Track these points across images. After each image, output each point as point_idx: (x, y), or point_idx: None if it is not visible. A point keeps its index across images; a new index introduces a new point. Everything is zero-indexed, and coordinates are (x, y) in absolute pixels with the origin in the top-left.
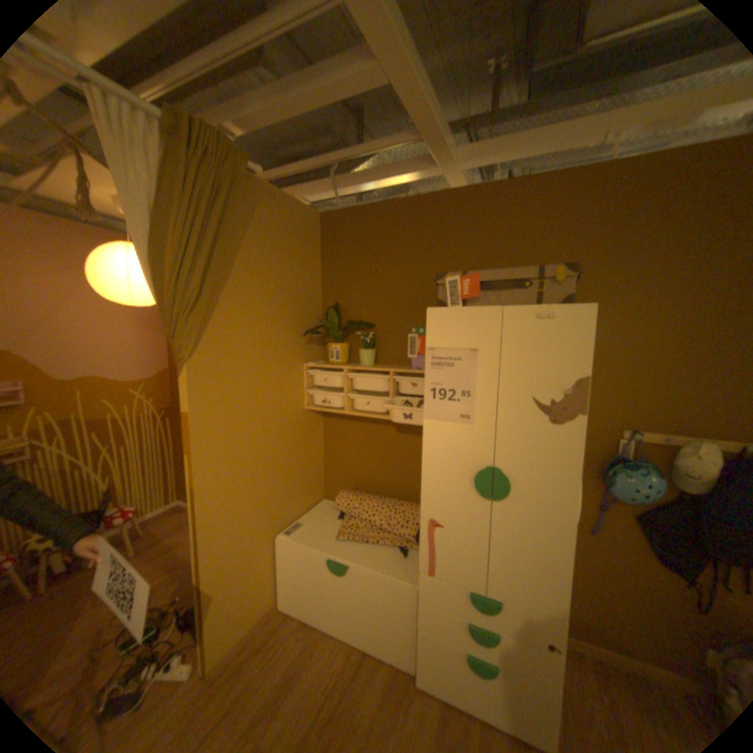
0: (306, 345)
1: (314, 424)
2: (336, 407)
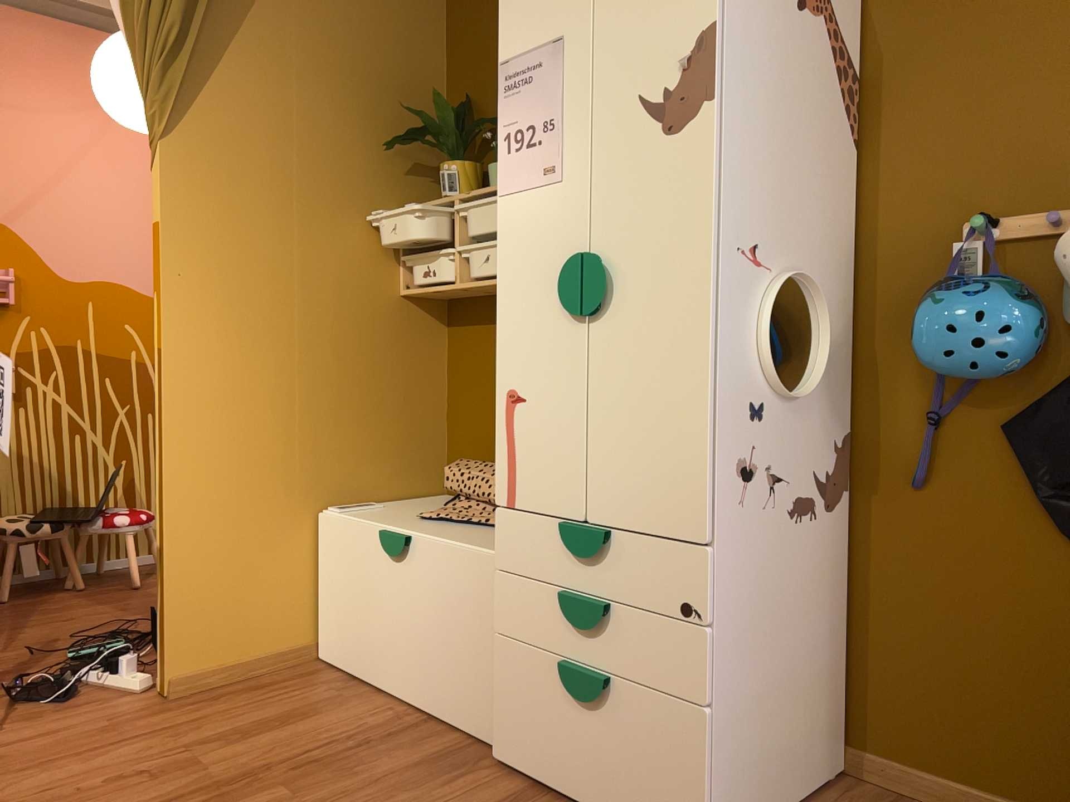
0: (407, 175)
1: (423, 332)
2: (445, 280)
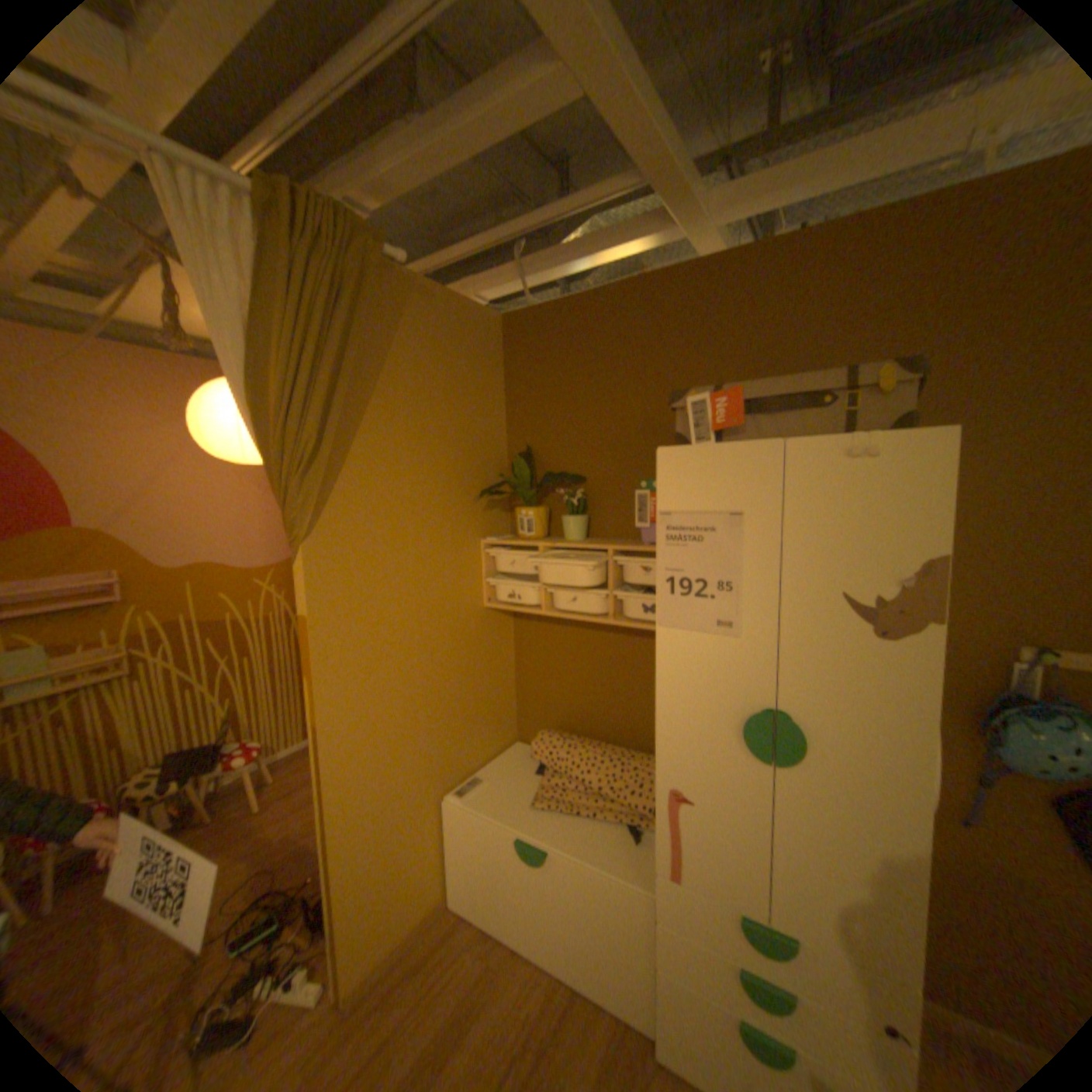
0: (484, 511)
1: (499, 629)
2: (529, 604)
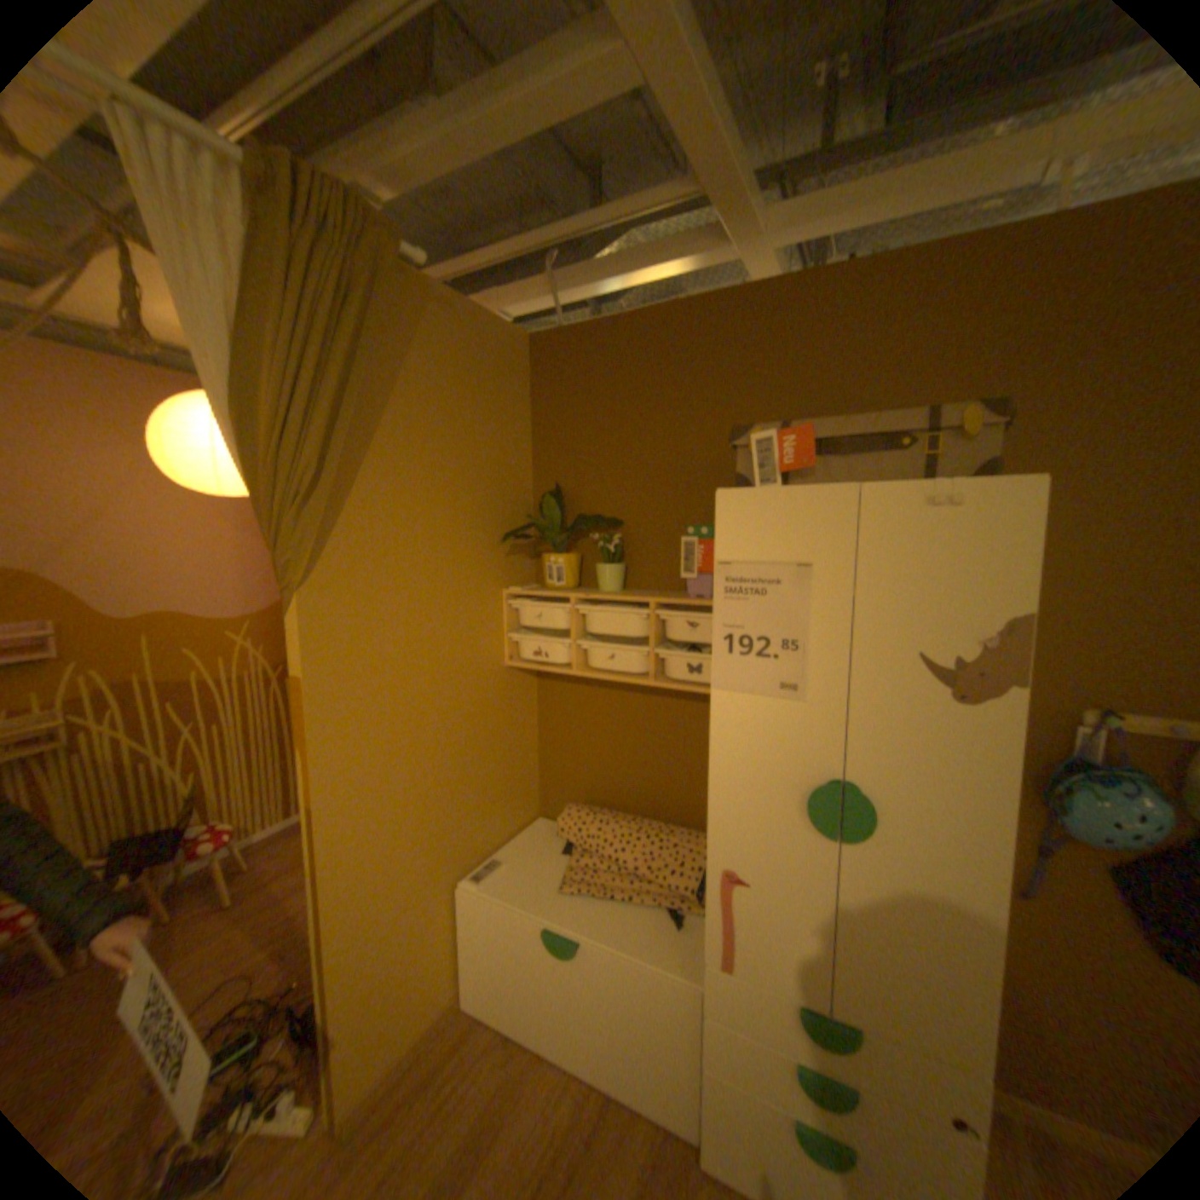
0: (507, 557)
1: (522, 690)
2: (558, 663)
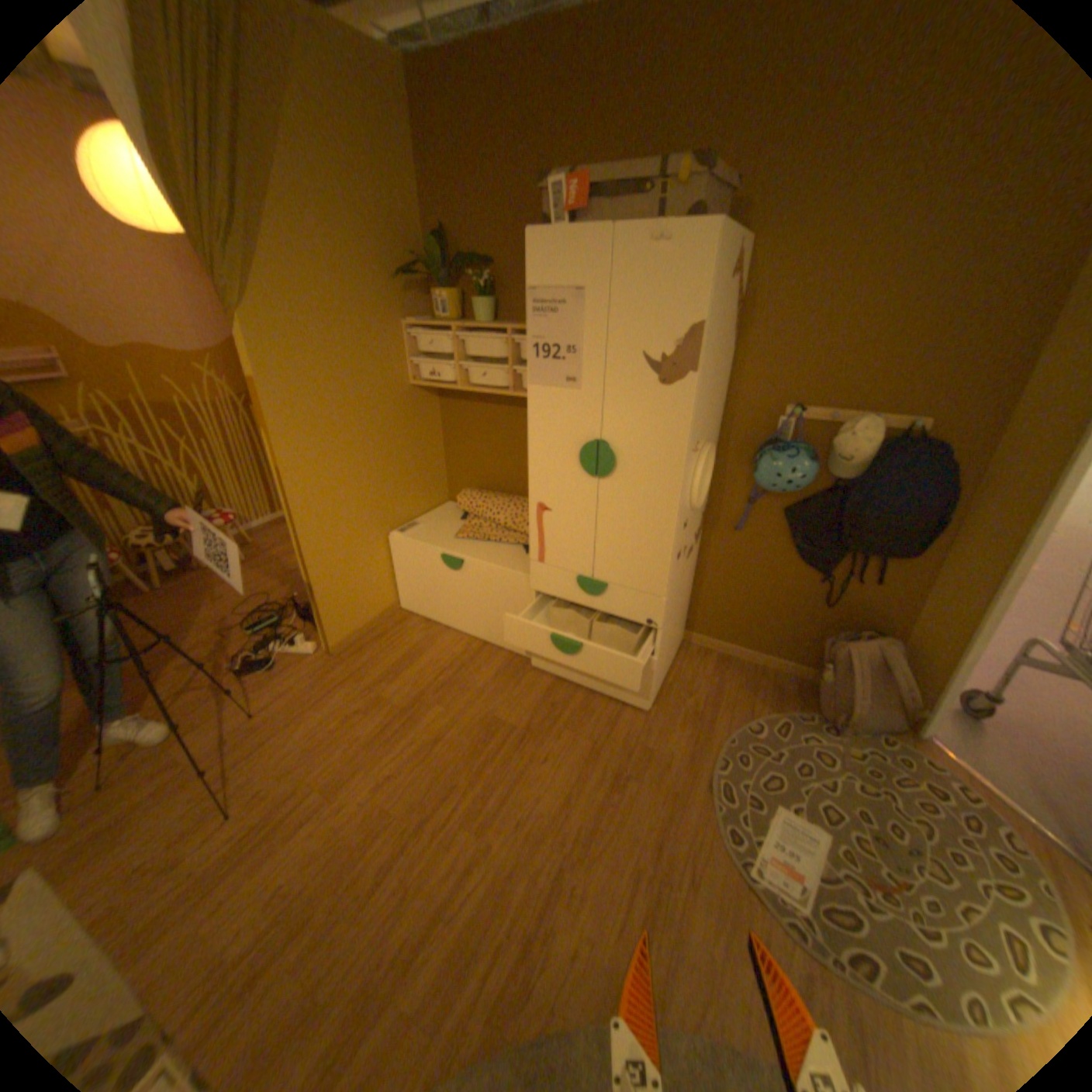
0: (401, 293)
1: (426, 407)
2: (447, 382)
